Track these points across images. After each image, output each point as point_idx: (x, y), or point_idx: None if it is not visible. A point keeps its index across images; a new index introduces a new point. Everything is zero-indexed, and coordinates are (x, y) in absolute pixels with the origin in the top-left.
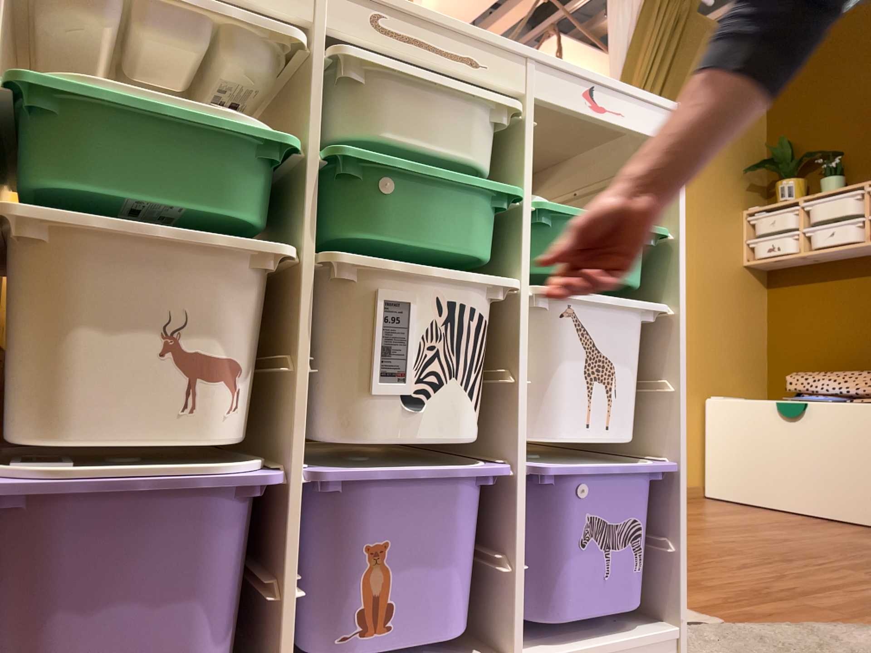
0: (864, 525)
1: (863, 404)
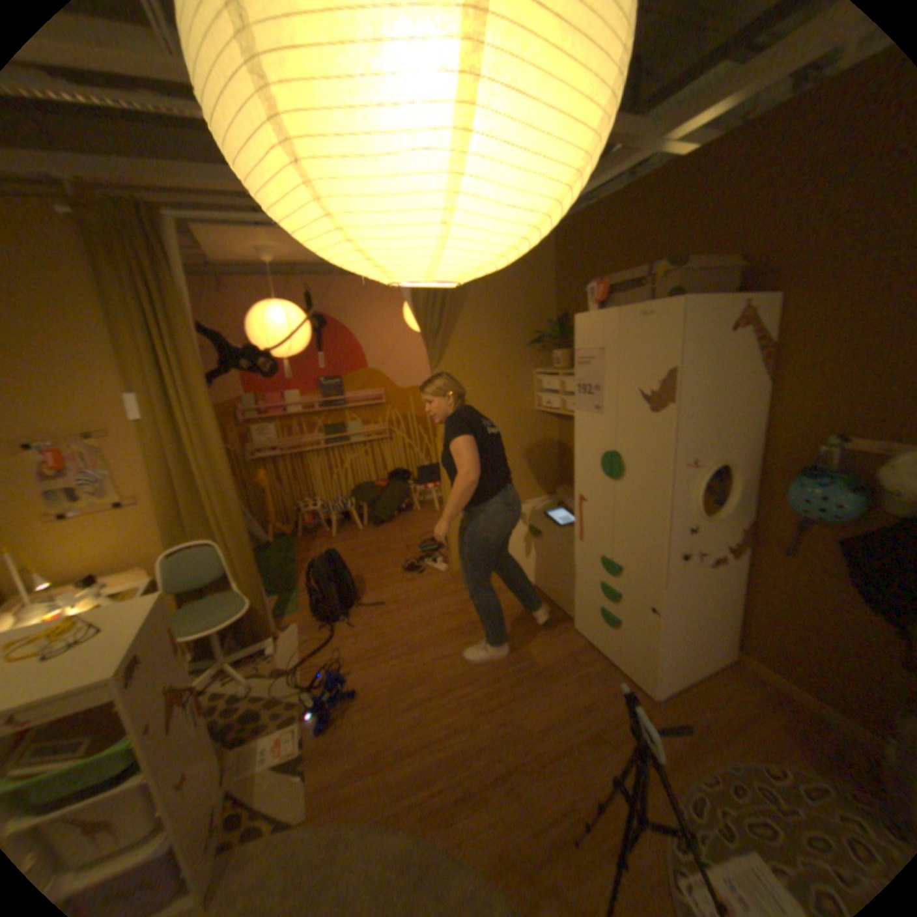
0: (565, 615)
1: (565, 548)
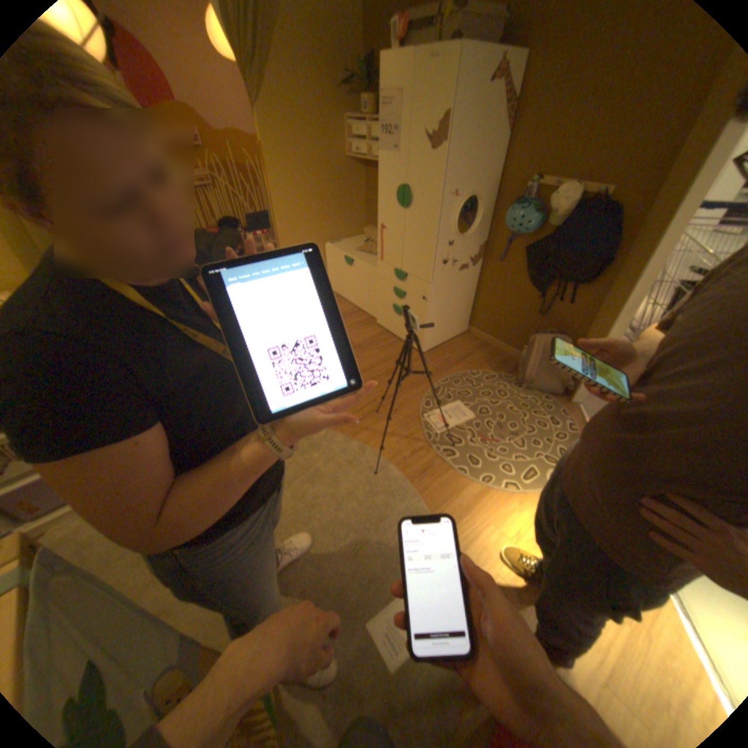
0: (370, 317)
1: (370, 269)
